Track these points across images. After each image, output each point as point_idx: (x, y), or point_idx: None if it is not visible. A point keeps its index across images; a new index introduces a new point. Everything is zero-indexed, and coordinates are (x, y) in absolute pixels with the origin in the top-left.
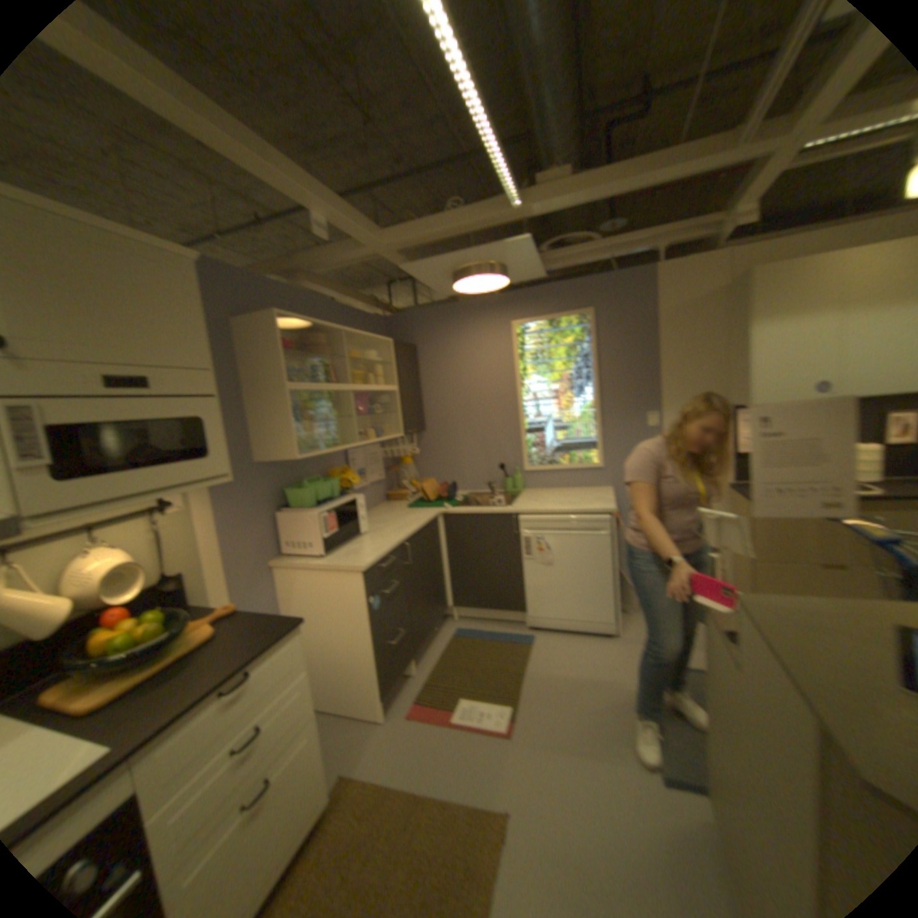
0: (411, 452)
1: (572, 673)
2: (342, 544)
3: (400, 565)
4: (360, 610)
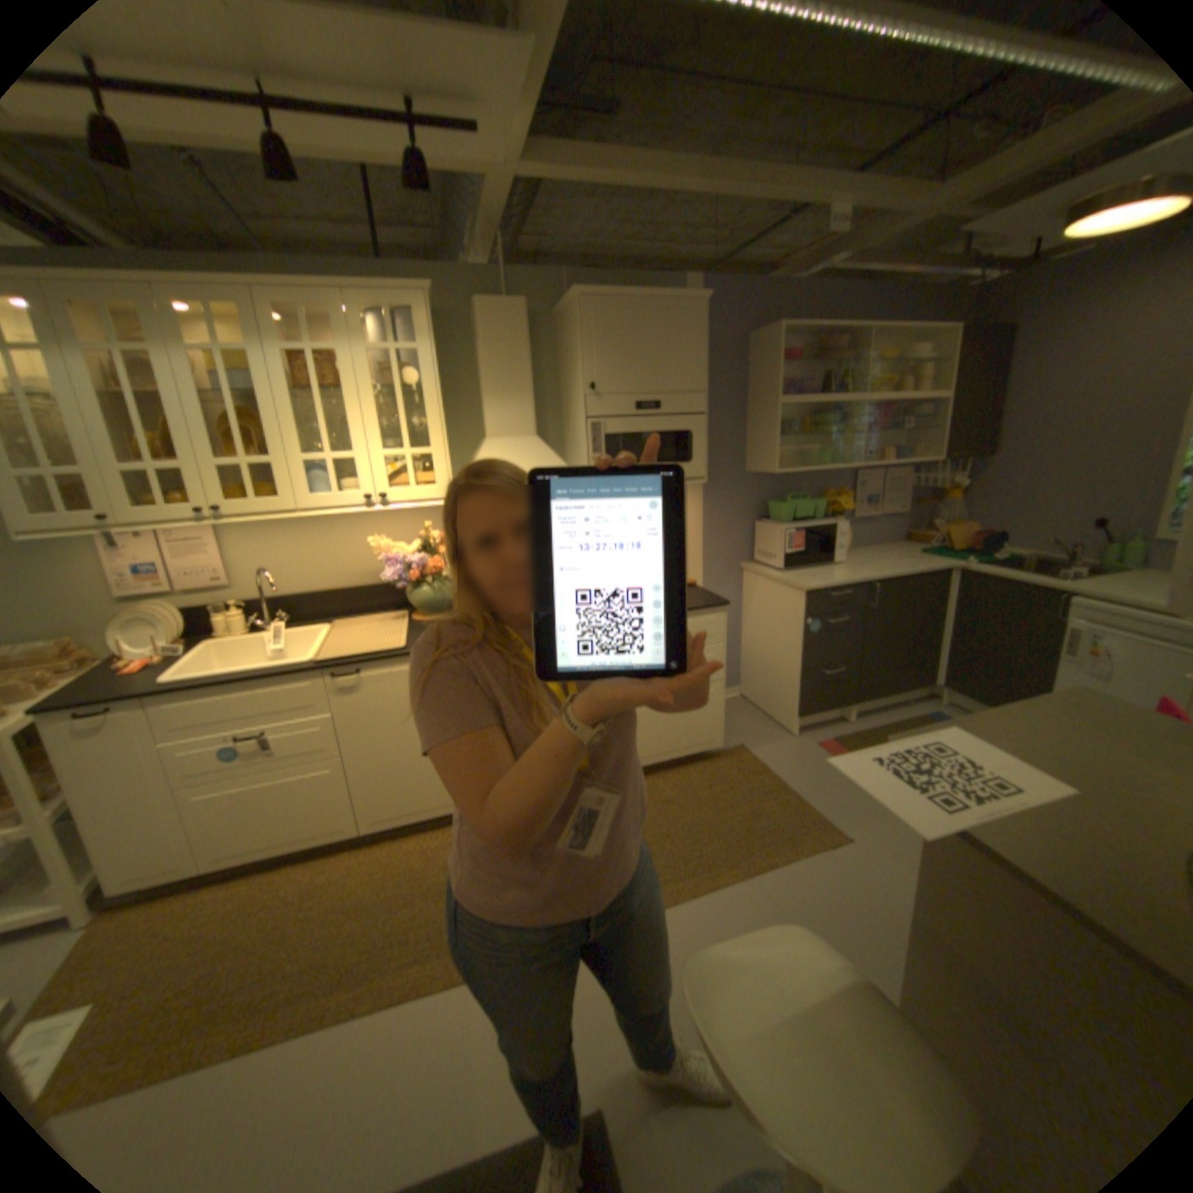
0: (963, 483)
1: None
2: (809, 566)
3: (860, 603)
4: (797, 626)
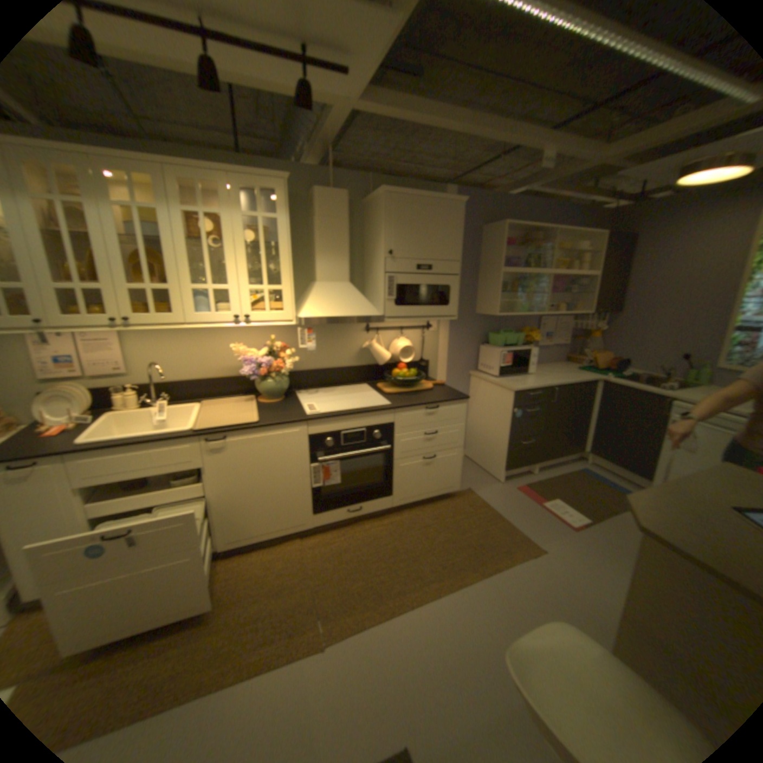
0: (602, 327)
1: None
2: (513, 375)
3: (546, 400)
4: (508, 413)
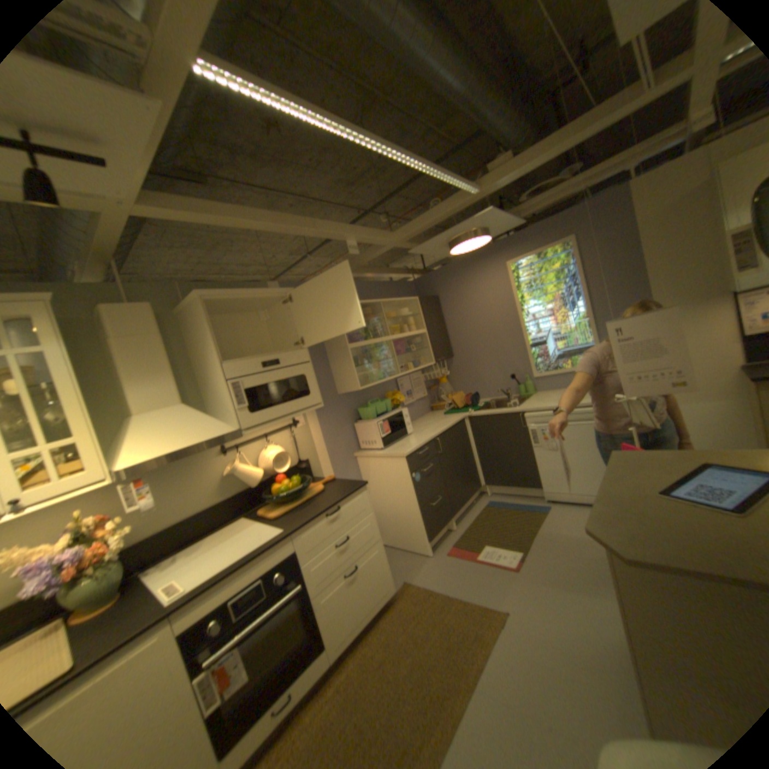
0: (444, 374)
1: (576, 533)
2: (395, 441)
3: (433, 453)
4: (406, 481)
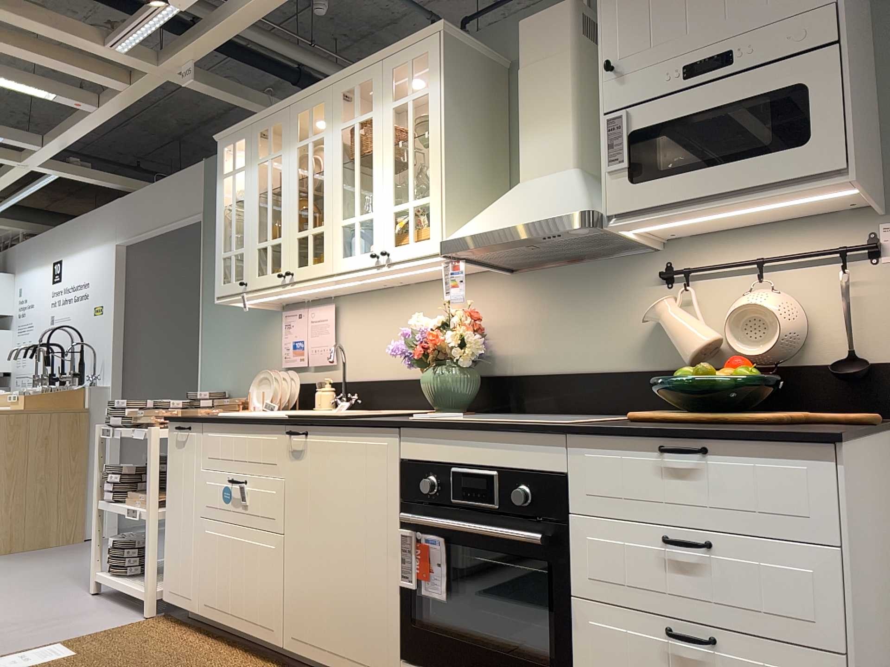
0: None
1: None
2: None
3: None
4: None
